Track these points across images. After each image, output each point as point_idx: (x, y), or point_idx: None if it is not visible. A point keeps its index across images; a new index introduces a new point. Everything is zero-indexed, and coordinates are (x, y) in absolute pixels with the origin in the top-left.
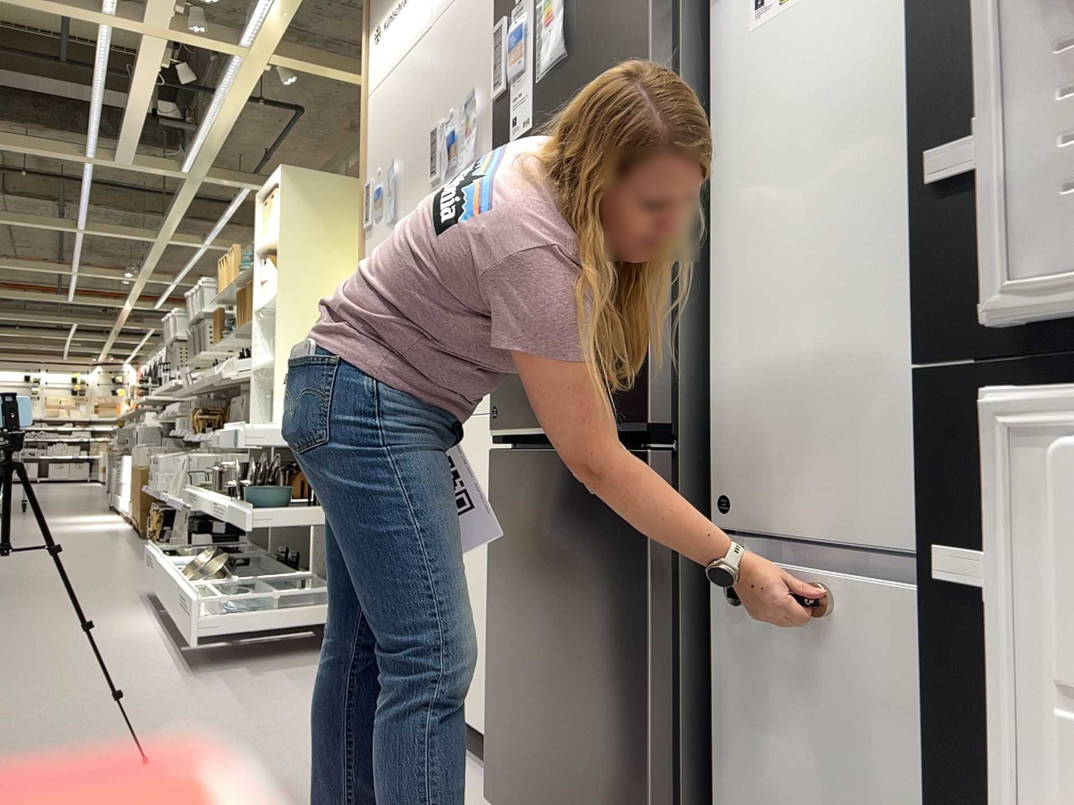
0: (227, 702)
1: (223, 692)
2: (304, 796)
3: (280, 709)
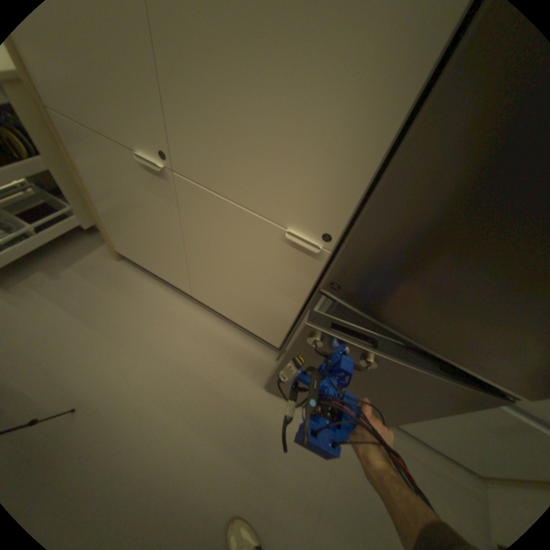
0: (61, 316)
1: (48, 306)
2: (185, 392)
3: (105, 314)
